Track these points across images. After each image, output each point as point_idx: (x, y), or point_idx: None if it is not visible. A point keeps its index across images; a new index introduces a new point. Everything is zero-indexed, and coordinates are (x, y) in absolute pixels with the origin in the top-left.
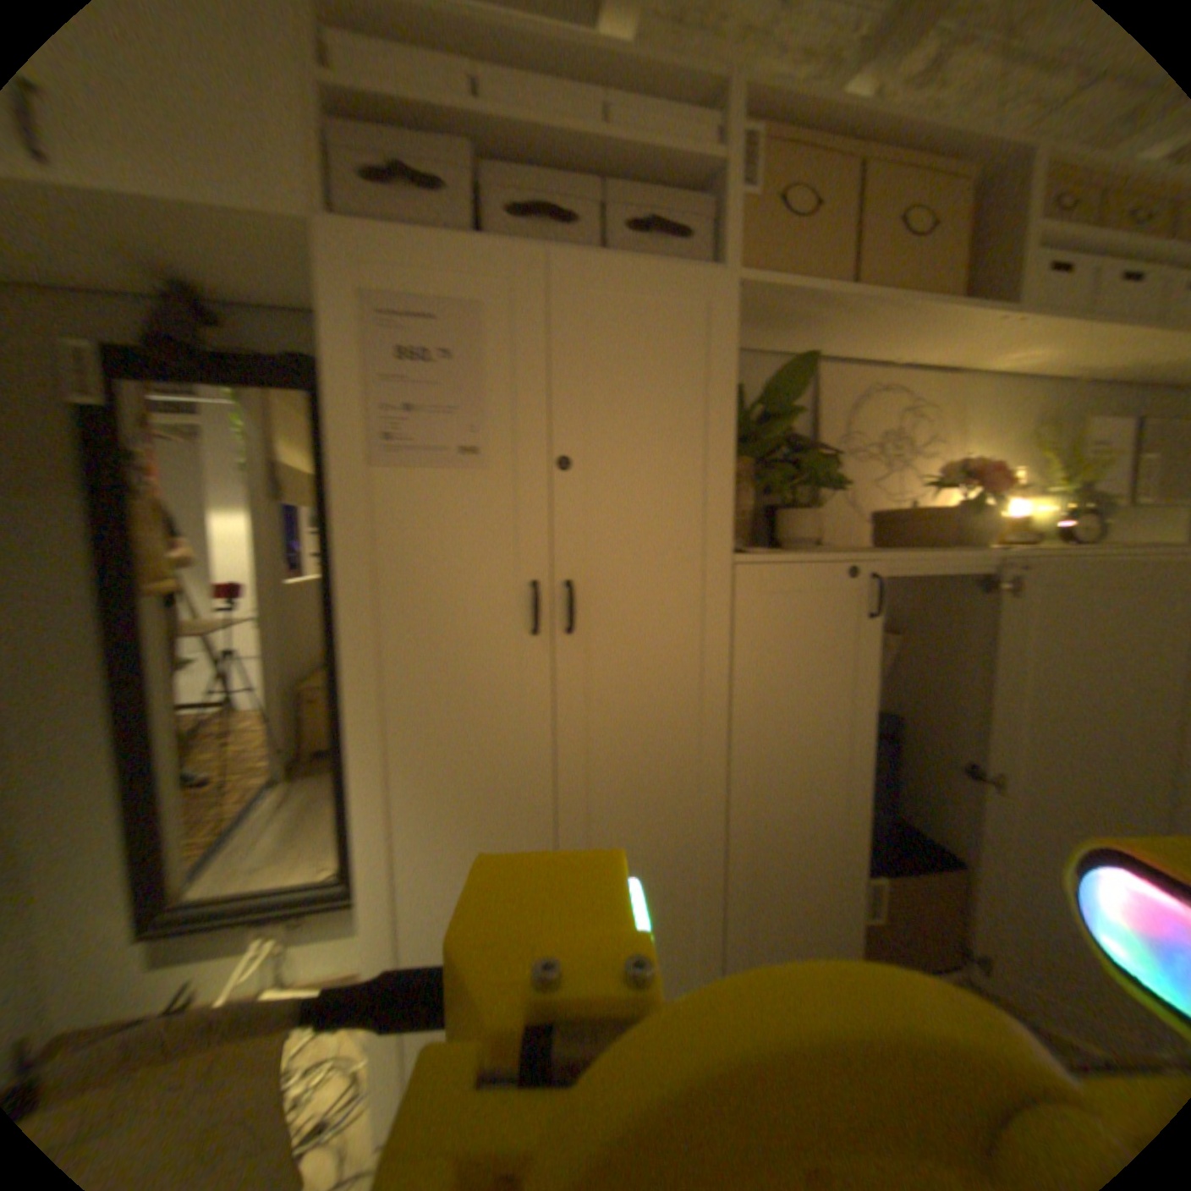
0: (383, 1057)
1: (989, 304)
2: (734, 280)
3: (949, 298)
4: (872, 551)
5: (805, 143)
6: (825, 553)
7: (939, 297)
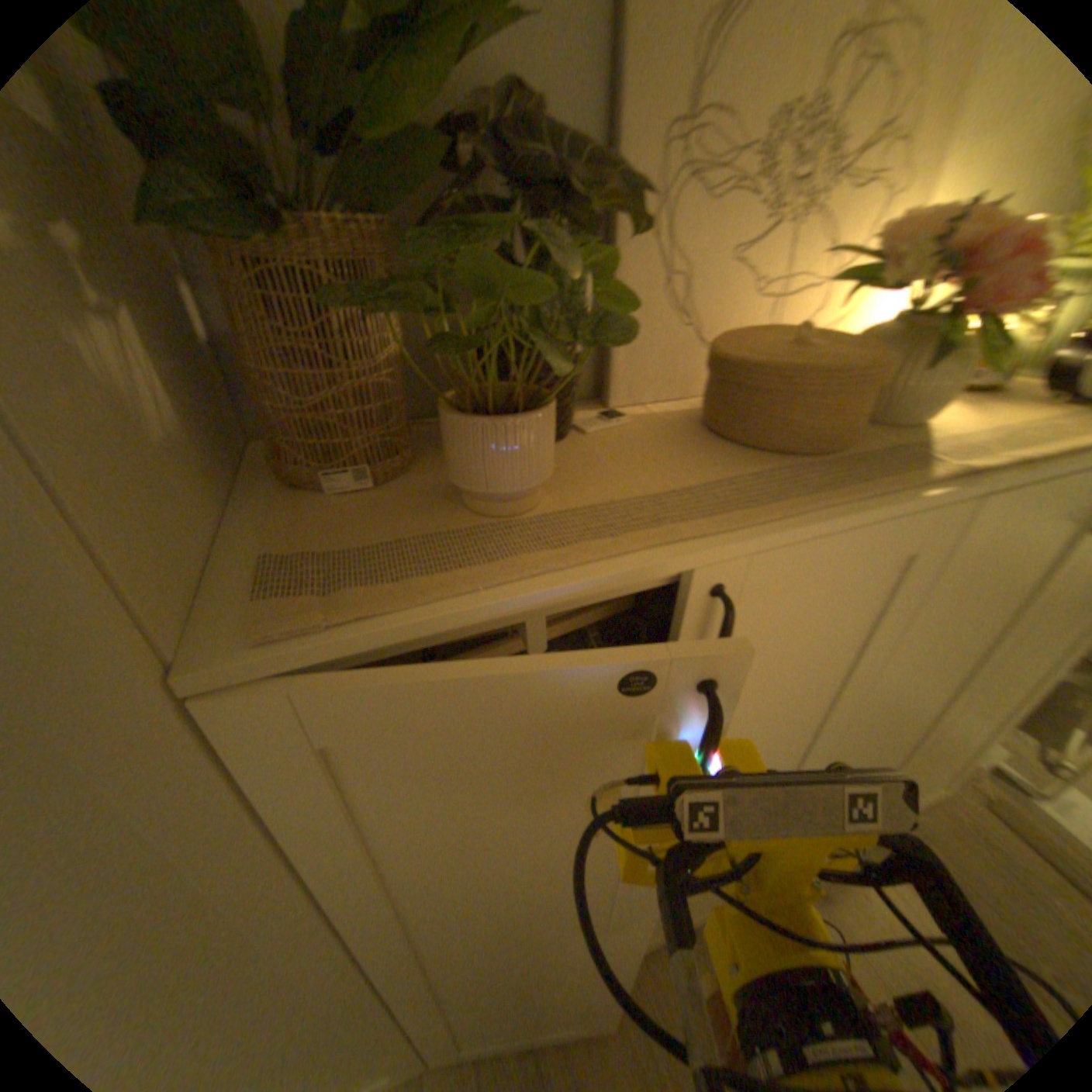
0: None
1: None
2: None
3: None
4: (670, 529)
5: None
6: (522, 583)
7: None
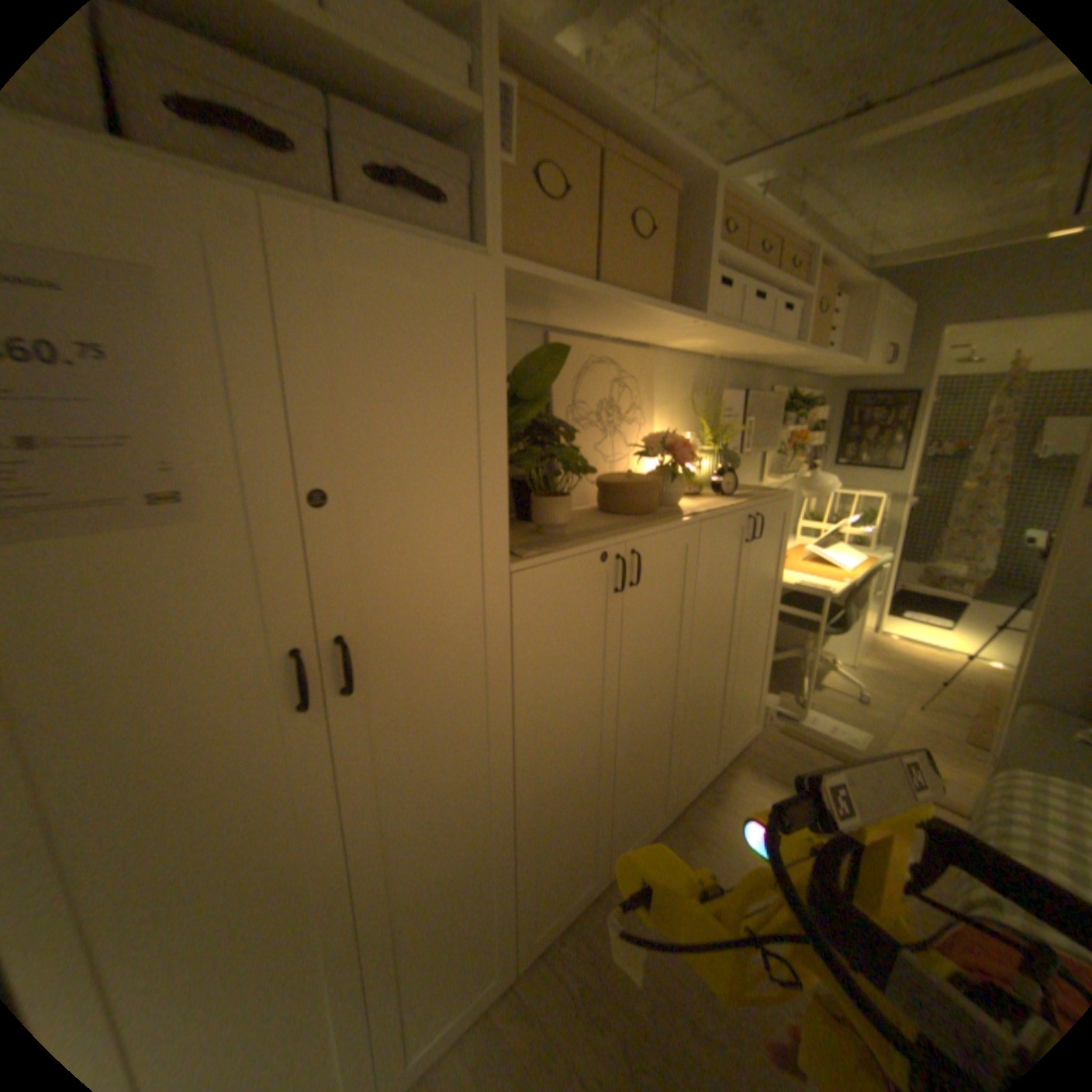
0: None
1: (688, 313)
2: (496, 271)
3: (663, 304)
4: (613, 533)
5: (546, 109)
6: (581, 546)
7: (657, 304)
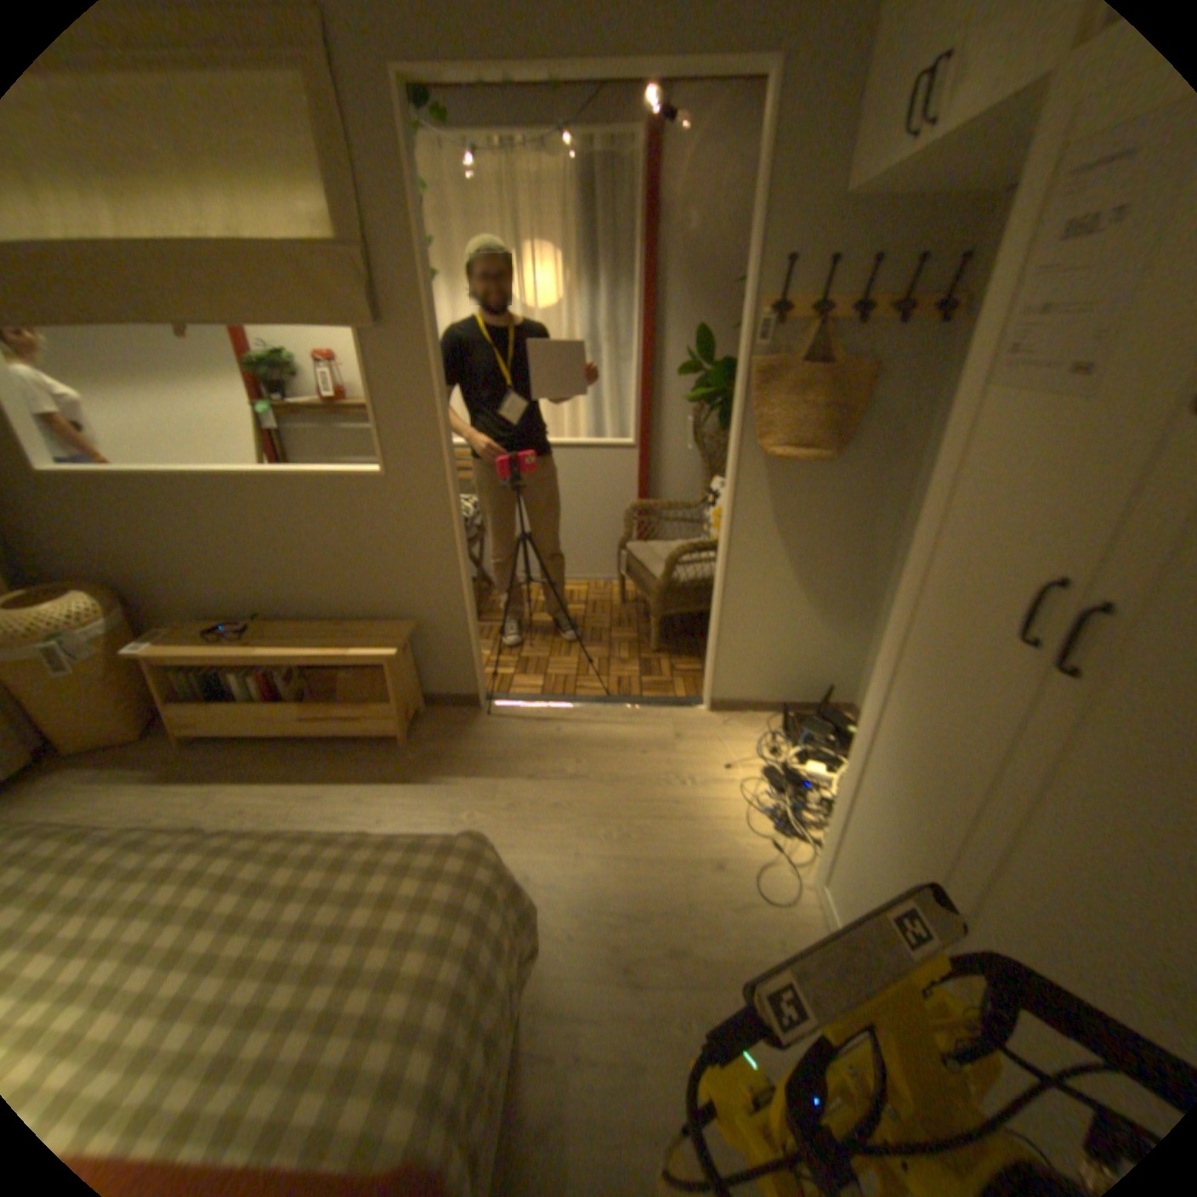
0: (829, 851)
1: None
2: None
3: None
4: None
5: None
6: None
7: None
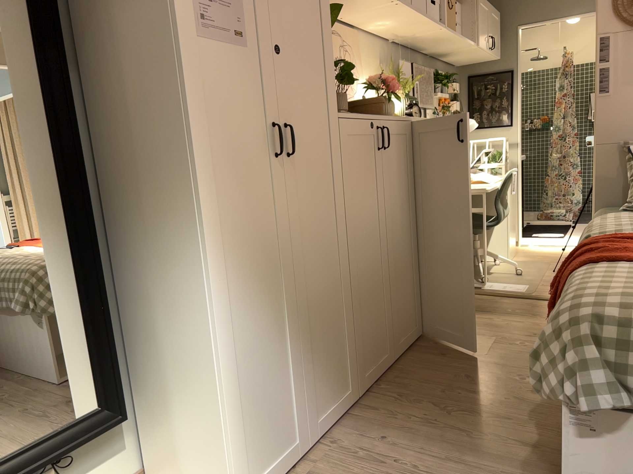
0: (237, 458)
1: None
2: None
3: None
4: (371, 116)
5: None
6: (361, 115)
7: None
